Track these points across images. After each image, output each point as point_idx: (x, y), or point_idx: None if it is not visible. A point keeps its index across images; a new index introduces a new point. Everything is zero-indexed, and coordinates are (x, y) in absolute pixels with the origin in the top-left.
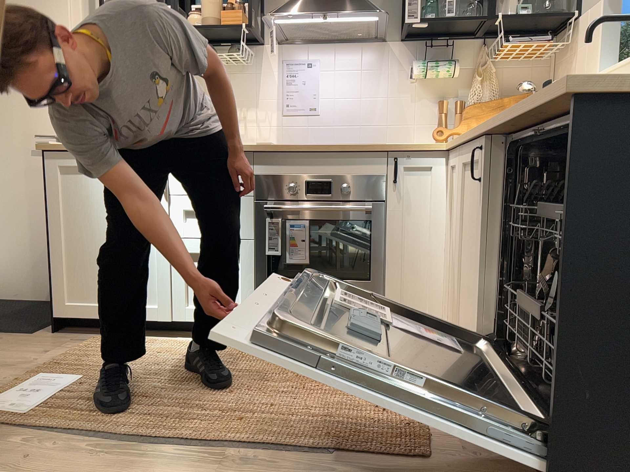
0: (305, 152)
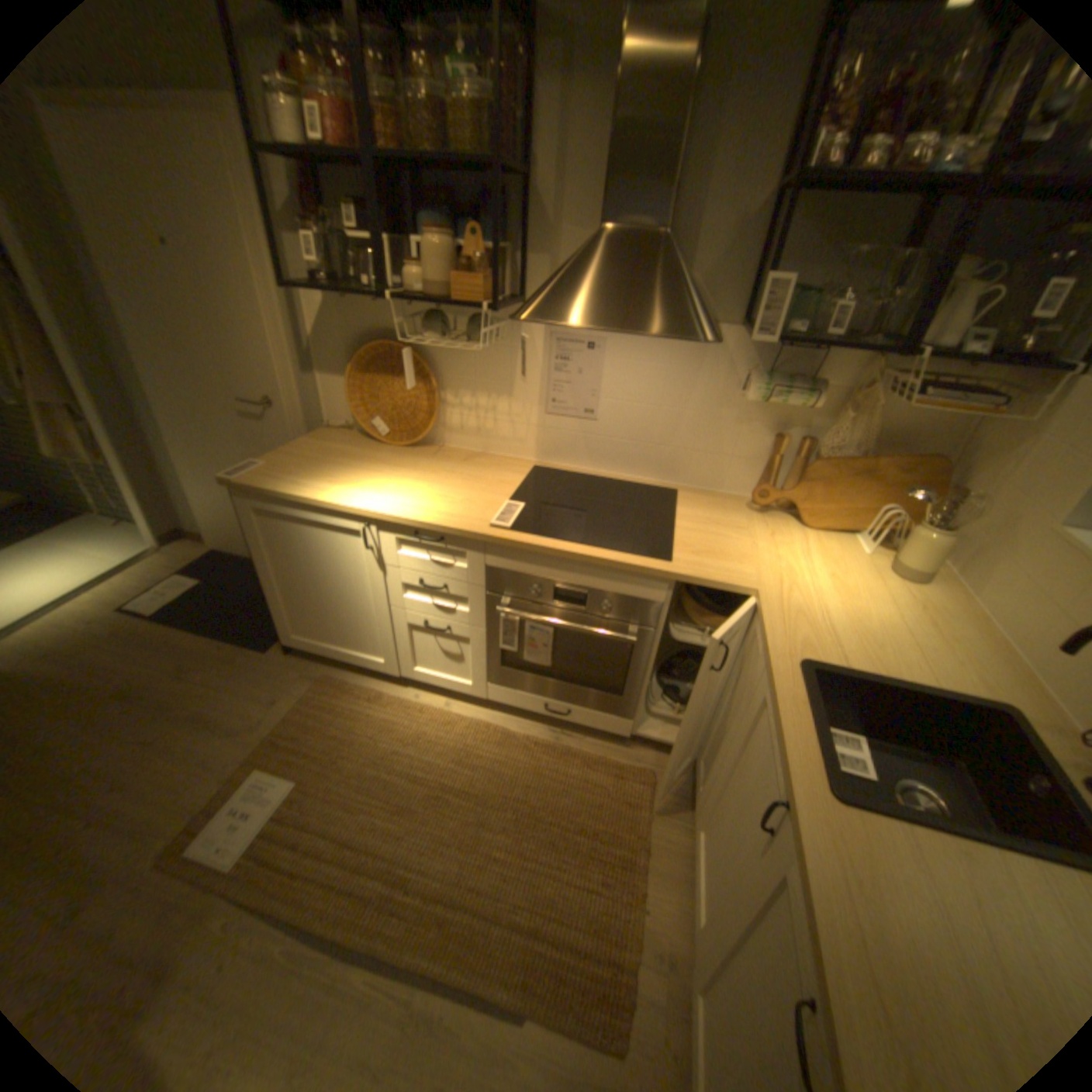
0: (553, 556)
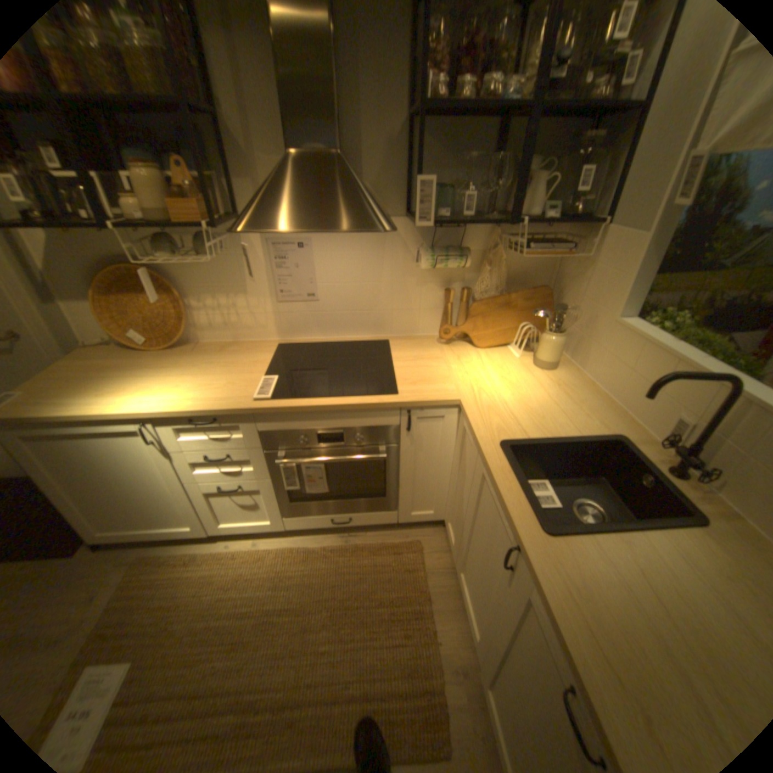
0: (311, 410)
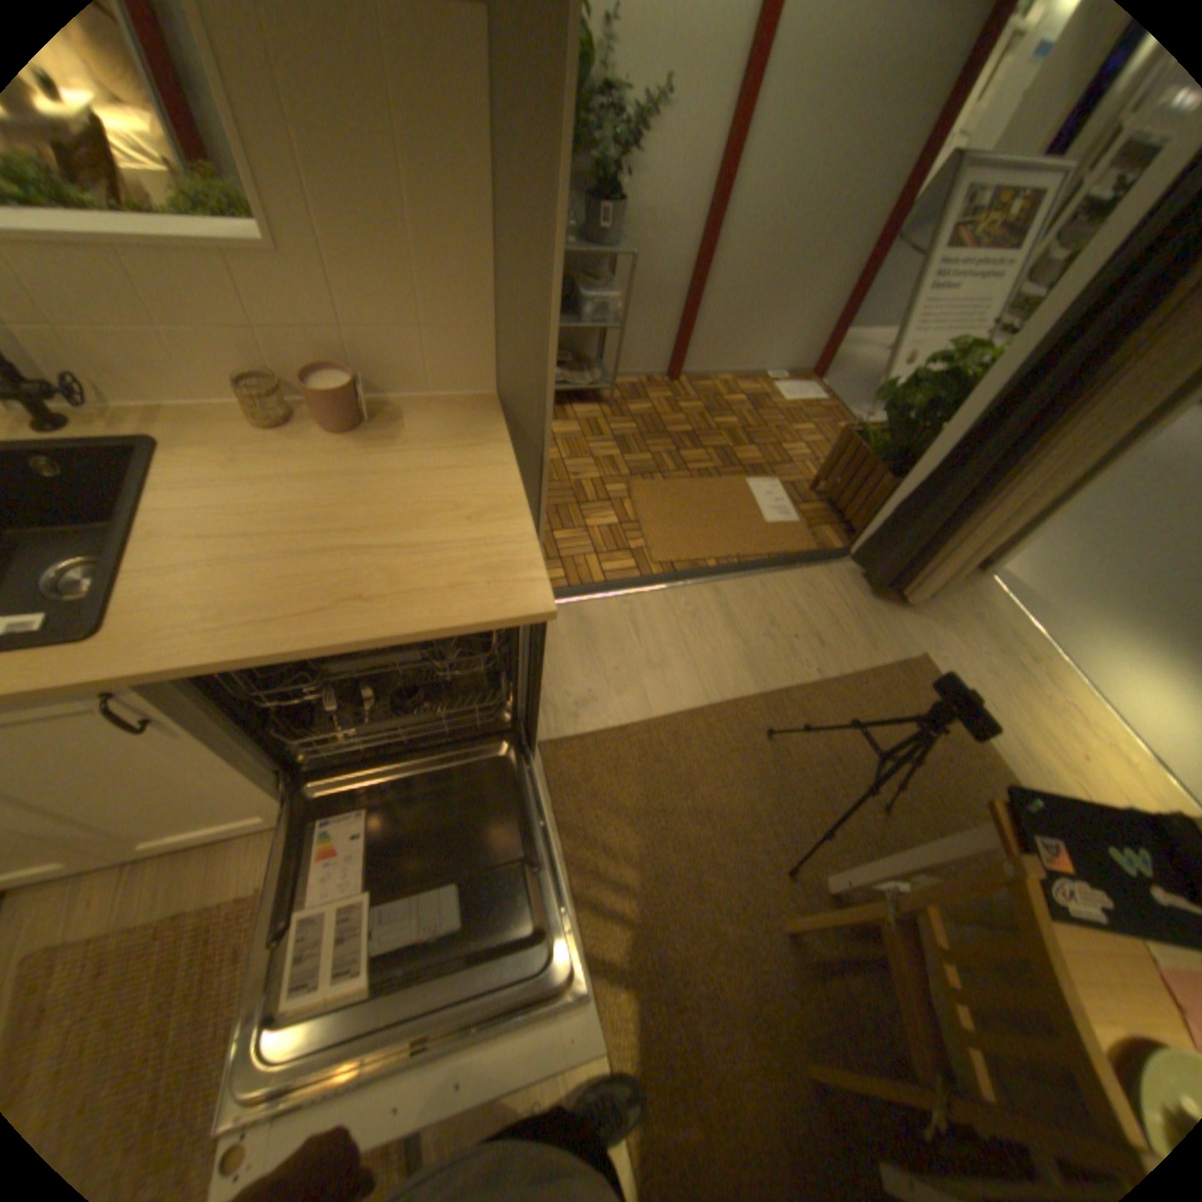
0: None
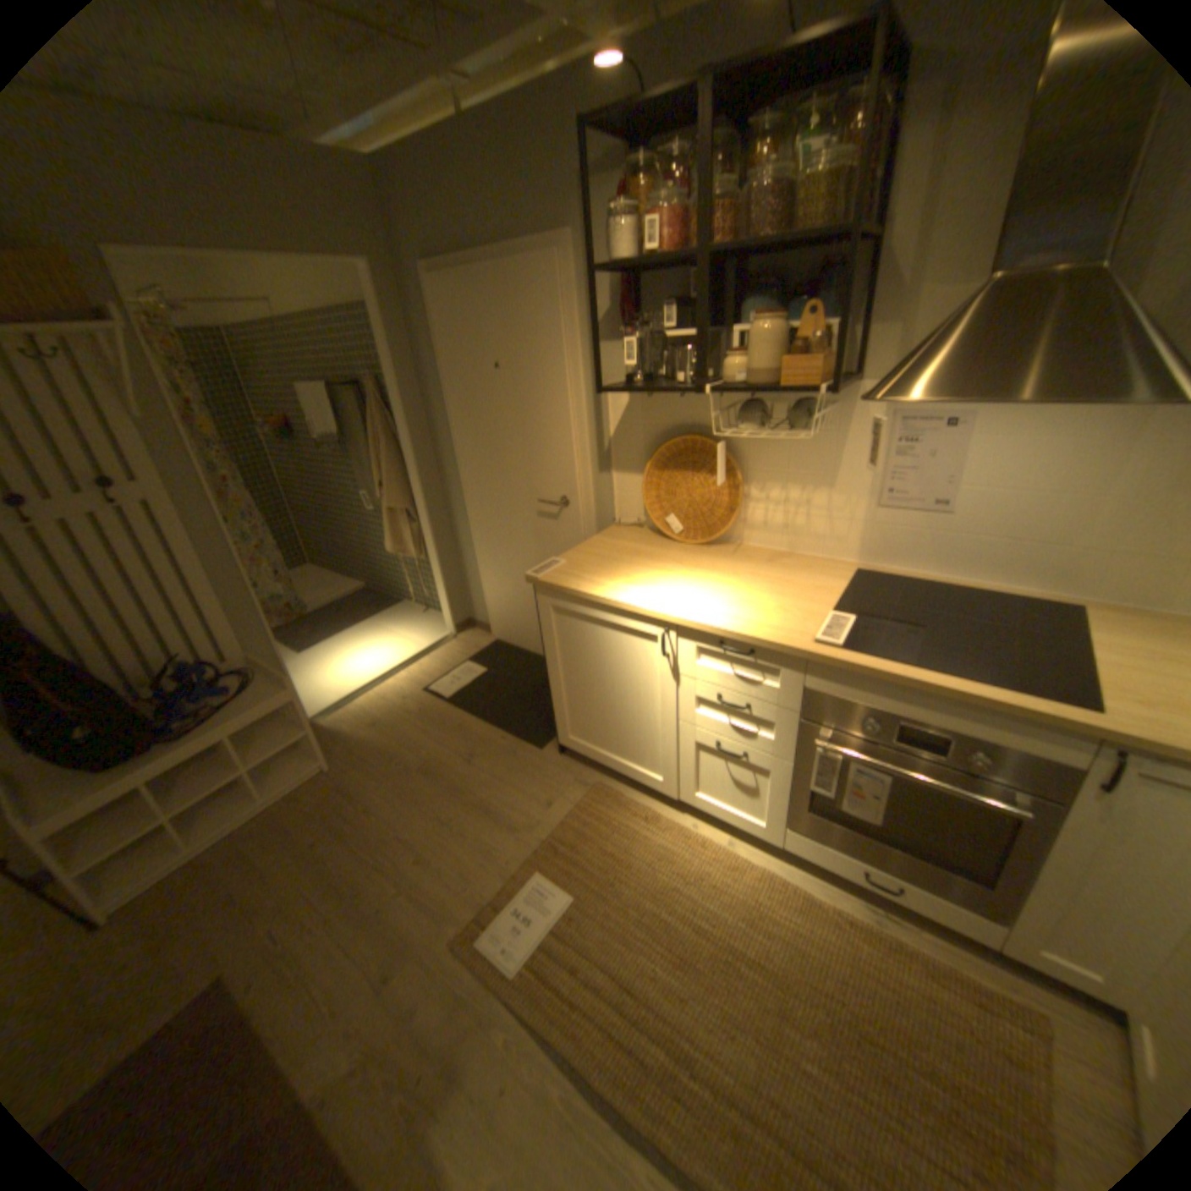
0: (905, 685)
